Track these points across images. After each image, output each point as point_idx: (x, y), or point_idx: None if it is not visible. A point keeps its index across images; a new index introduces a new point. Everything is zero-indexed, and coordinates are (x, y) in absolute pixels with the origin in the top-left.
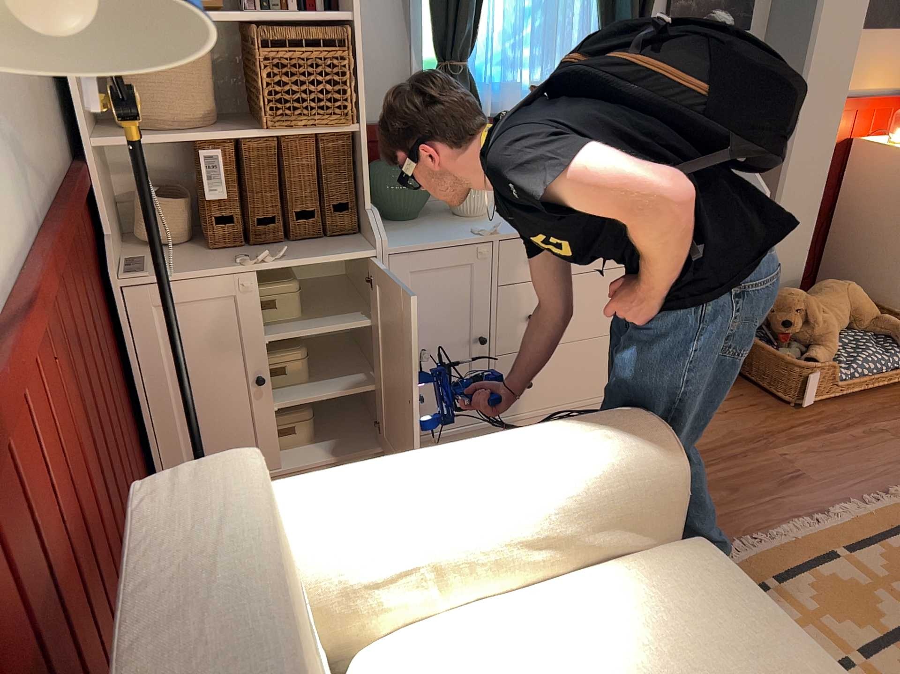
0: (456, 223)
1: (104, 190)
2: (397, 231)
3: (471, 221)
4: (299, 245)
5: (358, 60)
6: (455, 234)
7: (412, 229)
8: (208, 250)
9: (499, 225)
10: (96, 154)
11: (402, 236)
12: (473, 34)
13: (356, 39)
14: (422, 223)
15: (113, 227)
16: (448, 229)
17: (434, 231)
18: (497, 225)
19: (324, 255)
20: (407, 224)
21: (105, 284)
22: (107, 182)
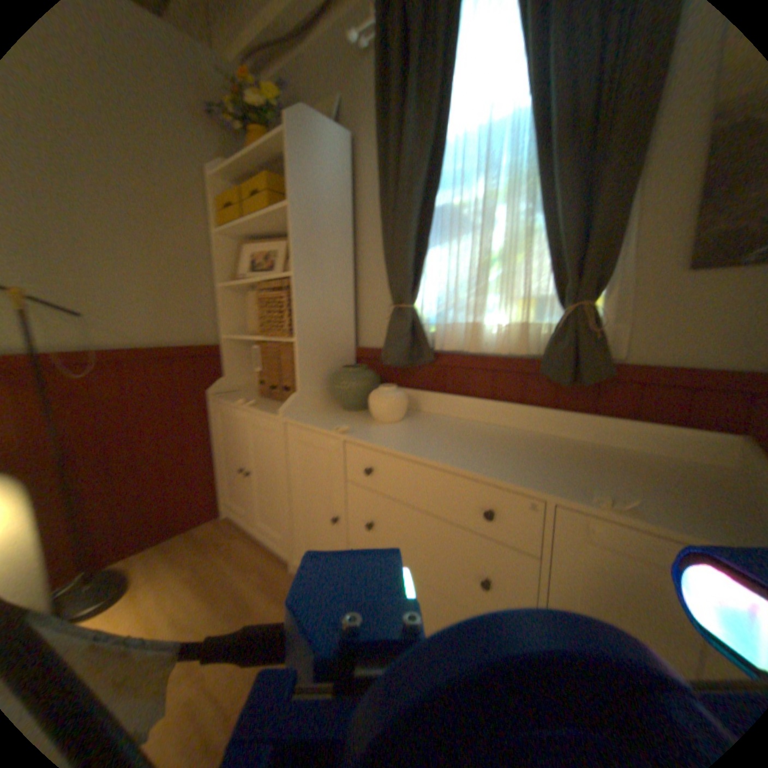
0: (358, 421)
1: (235, 358)
2: (323, 414)
3: (367, 424)
4: (280, 405)
5: (295, 298)
6: (330, 426)
7: (331, 416)
8: (258, 396)
9: (349, 428)
10: (235, 342)
11: (314, 417)
12: (416, 283)
13: (295, 285)
14: (347, 415)
15: (236, 375)
16: (339, 422)
17: (331, 420)
18: (351, 429)
19: (267, 412)
20: (339, 413)
21: (206, 396)
22: (250, 357)
